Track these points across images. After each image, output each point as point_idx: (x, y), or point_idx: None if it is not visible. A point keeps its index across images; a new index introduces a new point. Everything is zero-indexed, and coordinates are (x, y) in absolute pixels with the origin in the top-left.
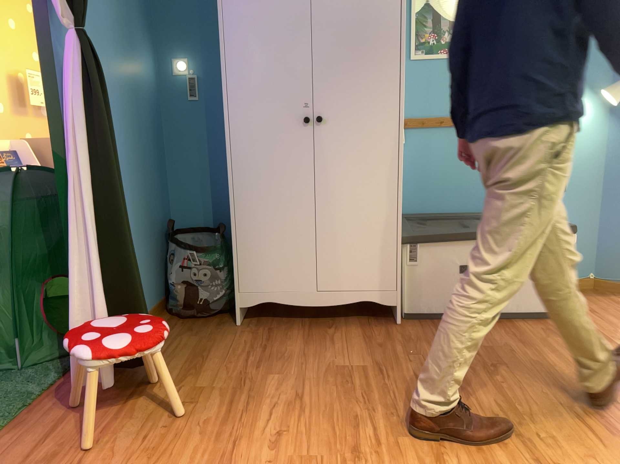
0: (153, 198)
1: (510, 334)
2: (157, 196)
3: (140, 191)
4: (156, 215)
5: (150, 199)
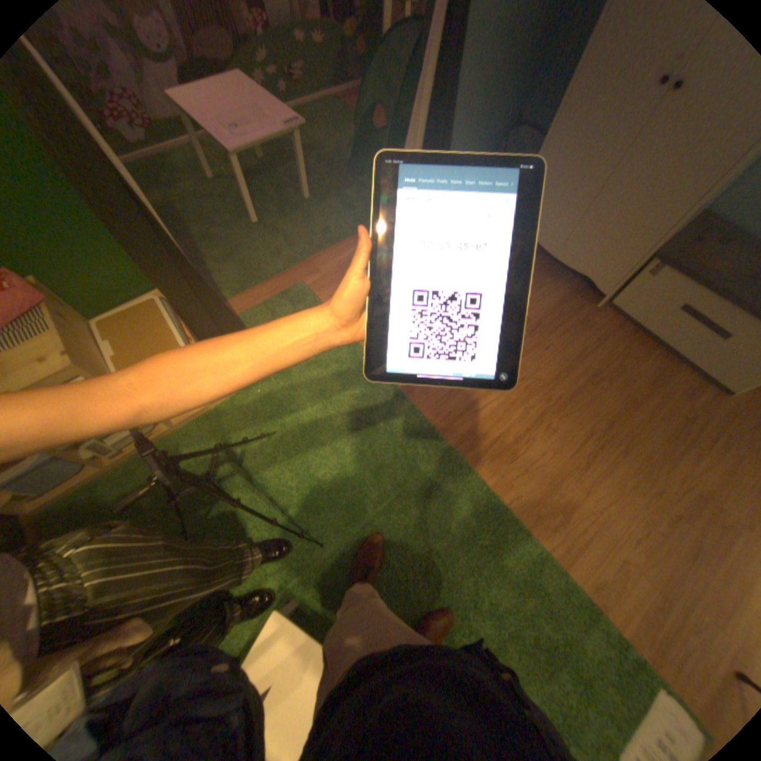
0: (510, 90)
1: (660, 371)
2: (517, 87)
3: (497, 86)
4: (507, 108)
5: (506, 91)
